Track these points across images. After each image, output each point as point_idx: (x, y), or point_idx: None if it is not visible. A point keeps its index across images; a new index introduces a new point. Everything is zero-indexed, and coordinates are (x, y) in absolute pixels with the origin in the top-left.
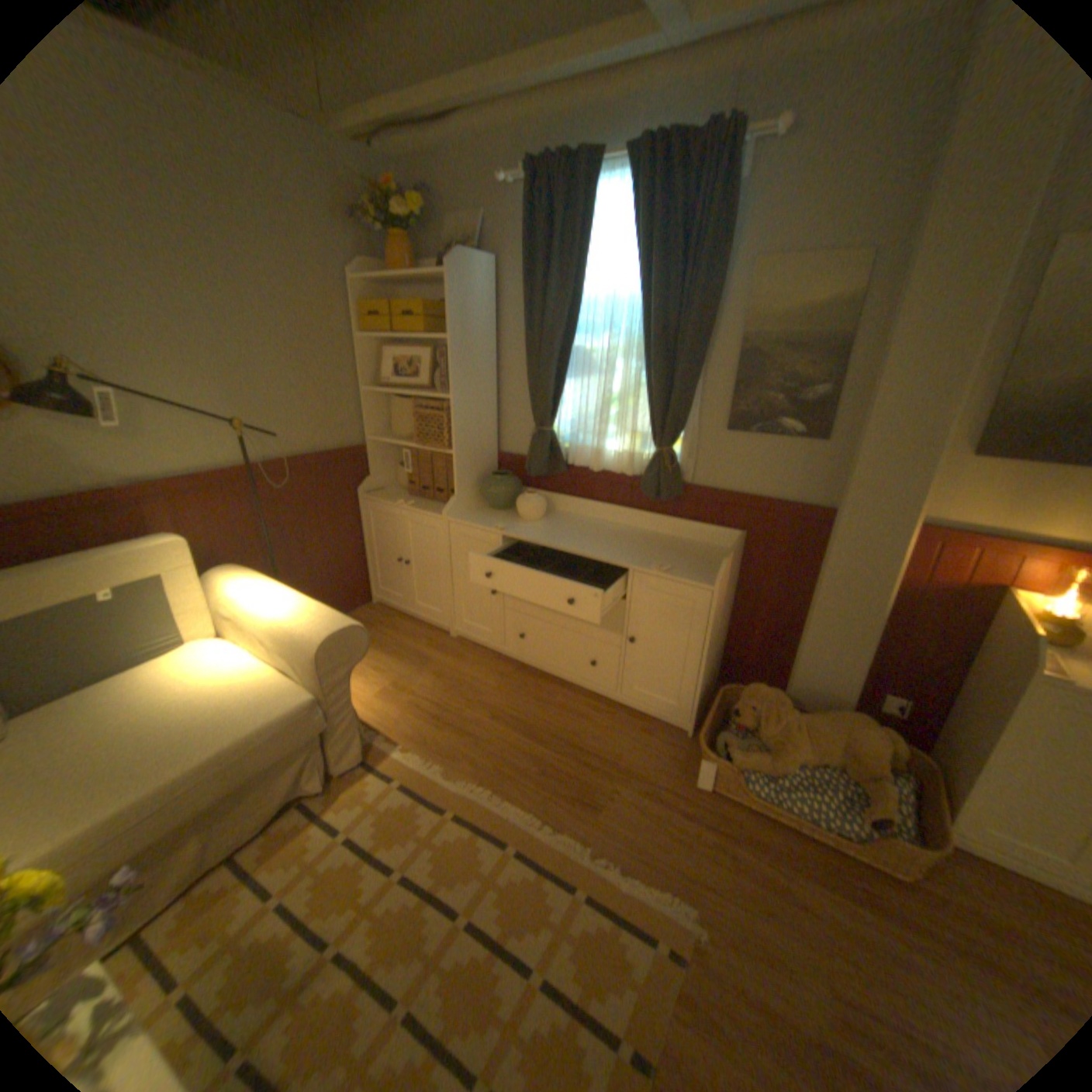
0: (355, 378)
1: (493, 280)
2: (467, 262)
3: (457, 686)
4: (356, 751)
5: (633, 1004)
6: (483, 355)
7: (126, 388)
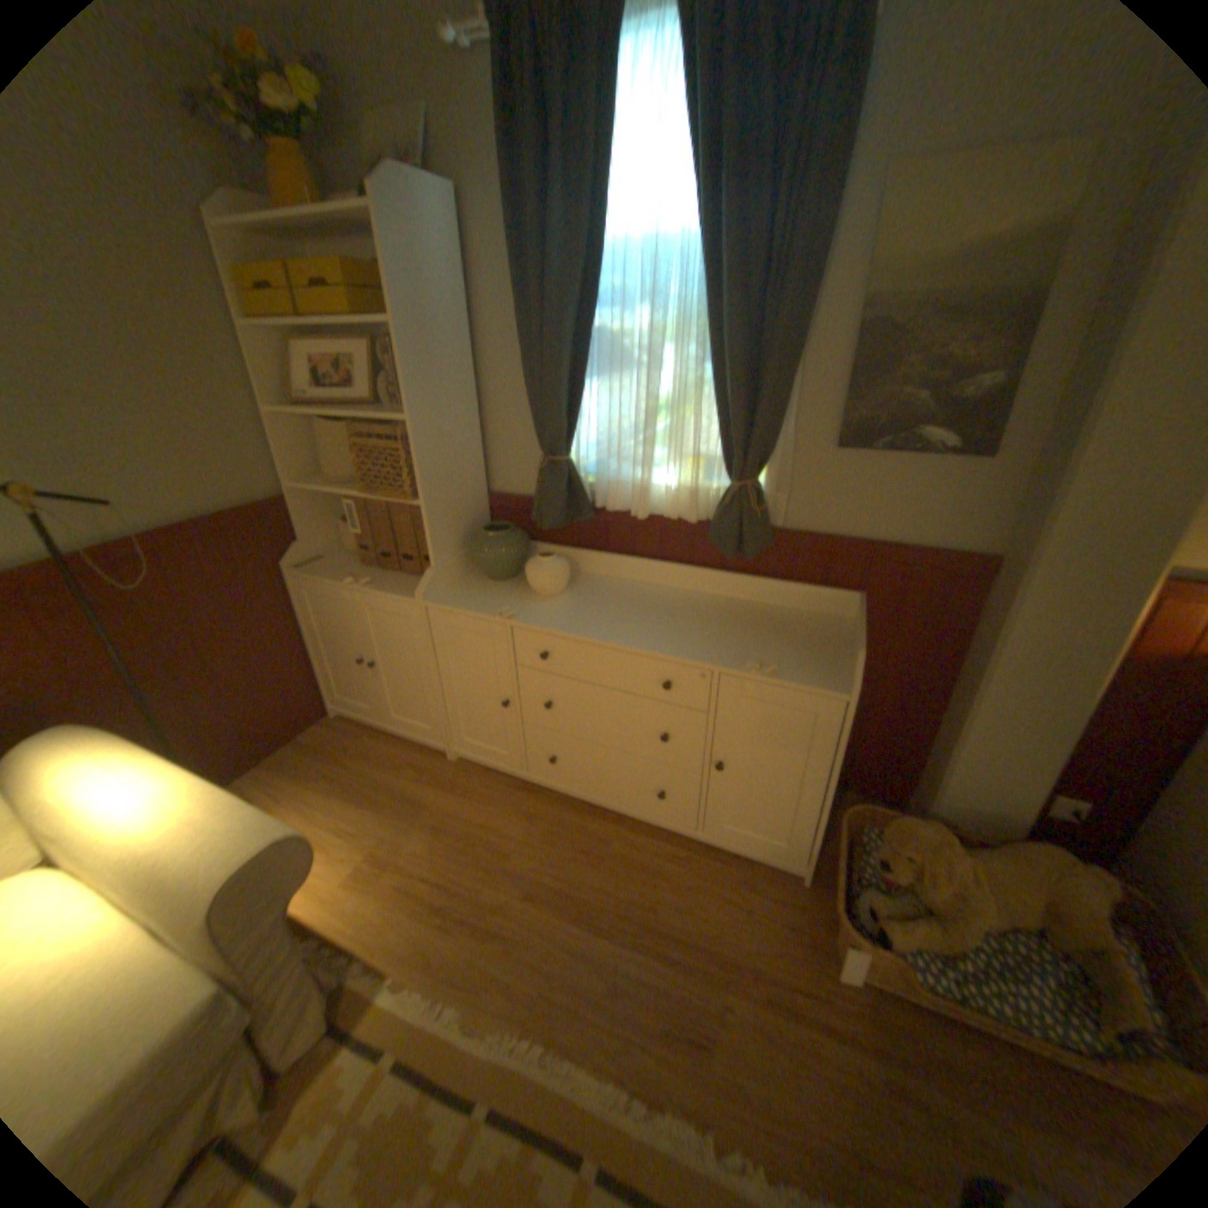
0: (250, 392)
1: (454, 222)
2: (409, 189)
3: (467, 845)
4: (315, 1017)
5: None
6: (451, 346)
7: None
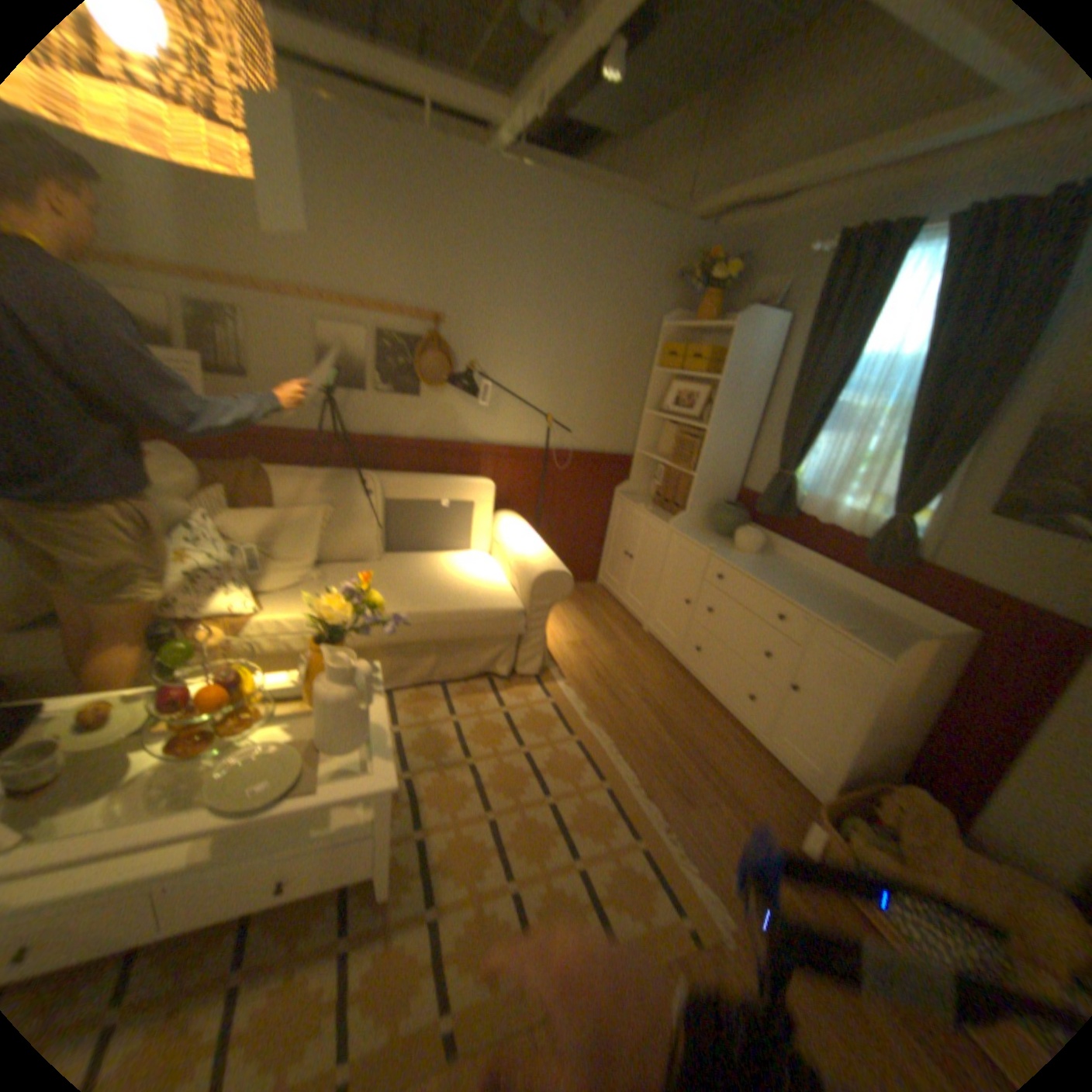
0: (642, 402)
1: (783, 334)
2: (760, 318)
3: (627, 665)
4: (535, 665)
5: (640, 934)
6: (751, 397)
7: (497, 383)
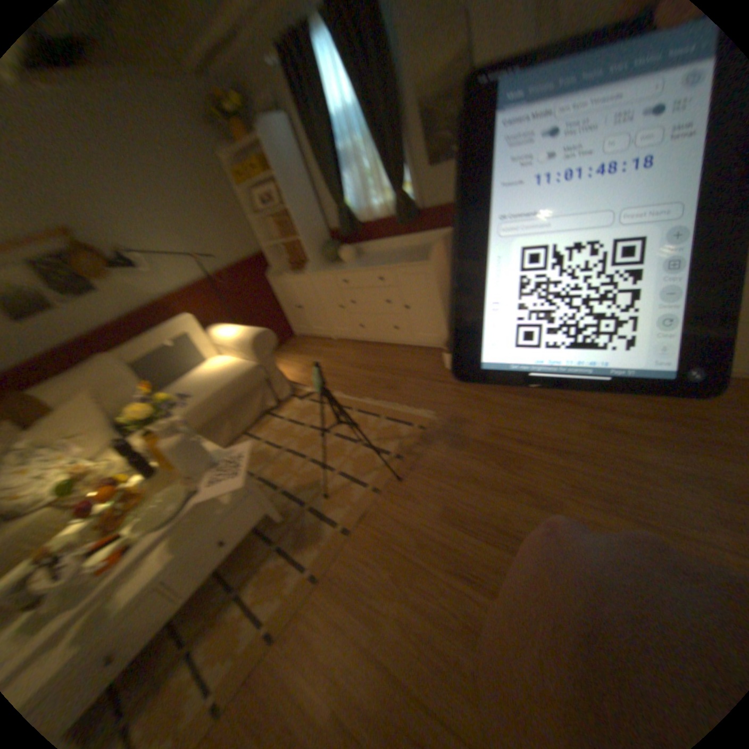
0: (241, 212)
1: (286, 123)
2: (266, 119)
3: (334, 357)
4: (286, 387)
5: (398, 440)
6: (295, 172)
7: (140, 249)
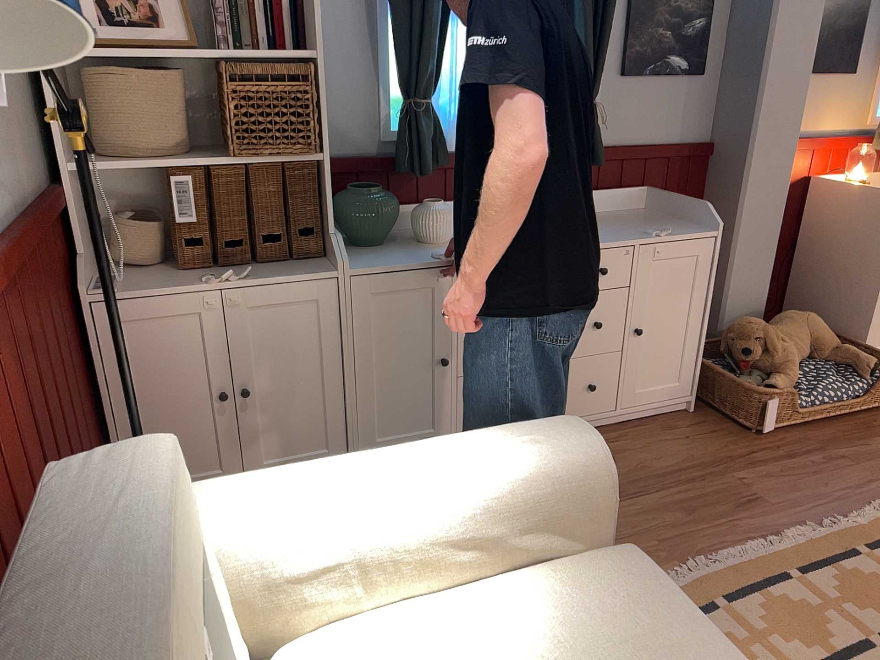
0: None
1: None
2: None
3: None
4: None
5: None
6: None
7: None
